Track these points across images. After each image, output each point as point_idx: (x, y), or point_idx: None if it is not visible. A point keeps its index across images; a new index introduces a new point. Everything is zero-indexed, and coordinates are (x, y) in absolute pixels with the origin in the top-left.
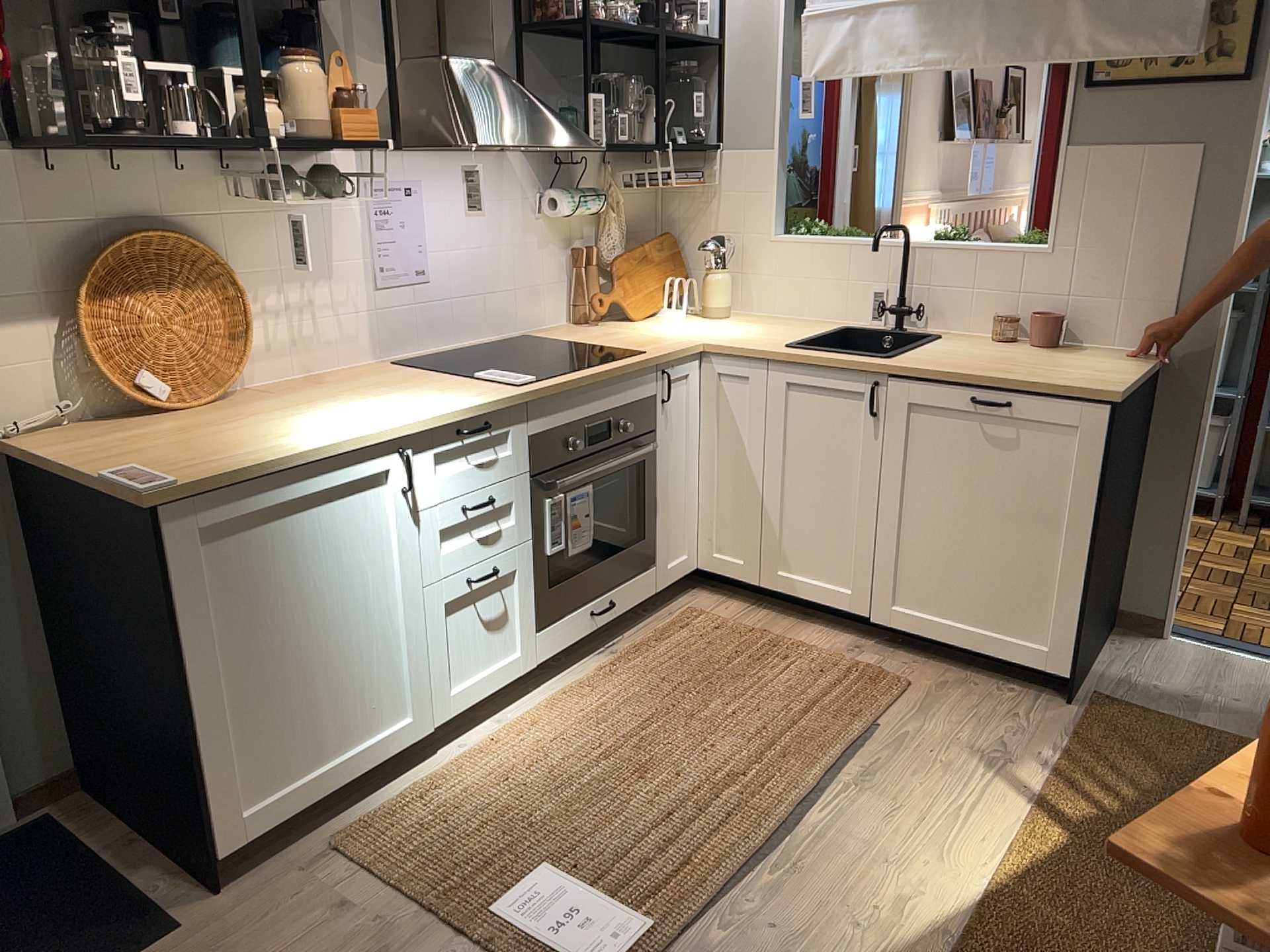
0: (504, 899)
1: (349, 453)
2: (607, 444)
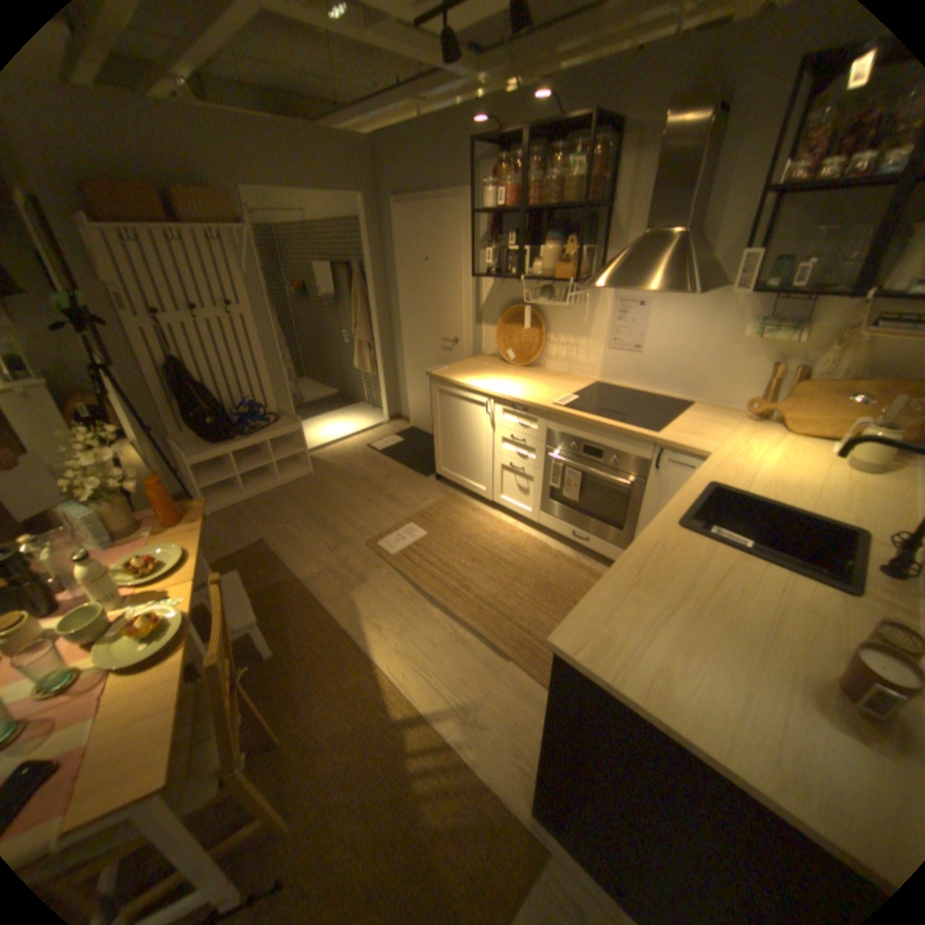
0: (415, 525)
1: (471, 390)
2: (599, 462)
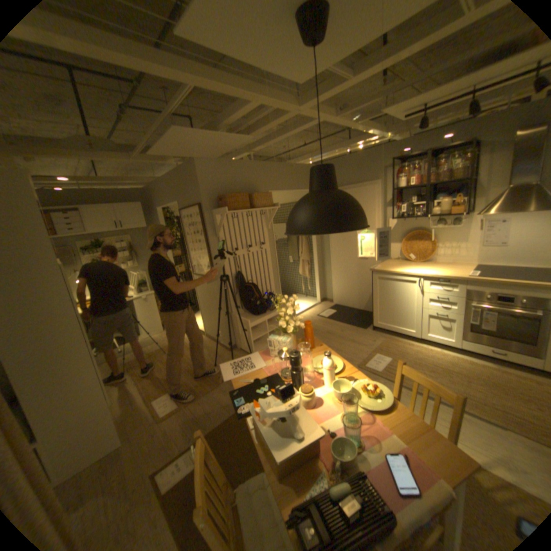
0: (380, 354)
1: (406, 274)
2: (511, 304)
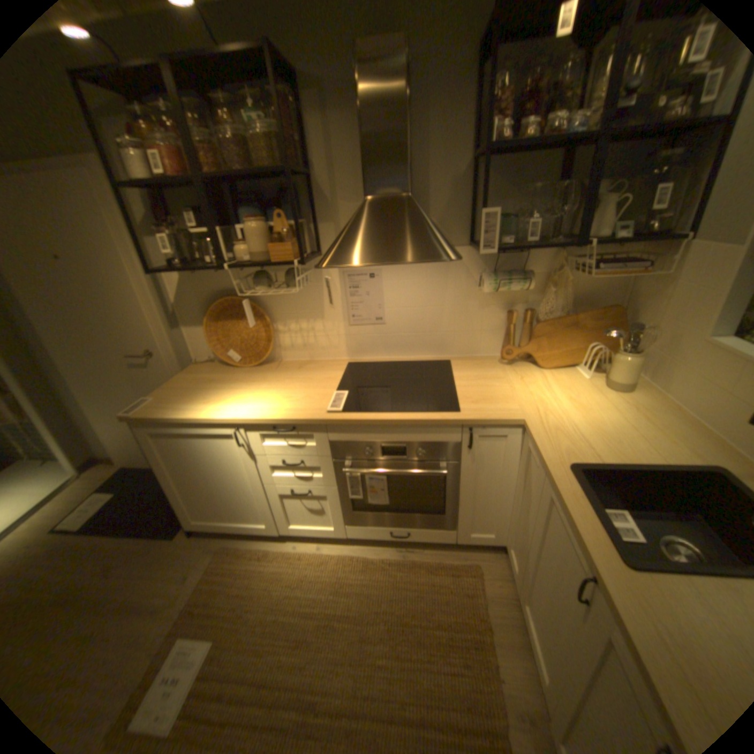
0: (185, 641)
1: (205, 424)
2: (404, 458)
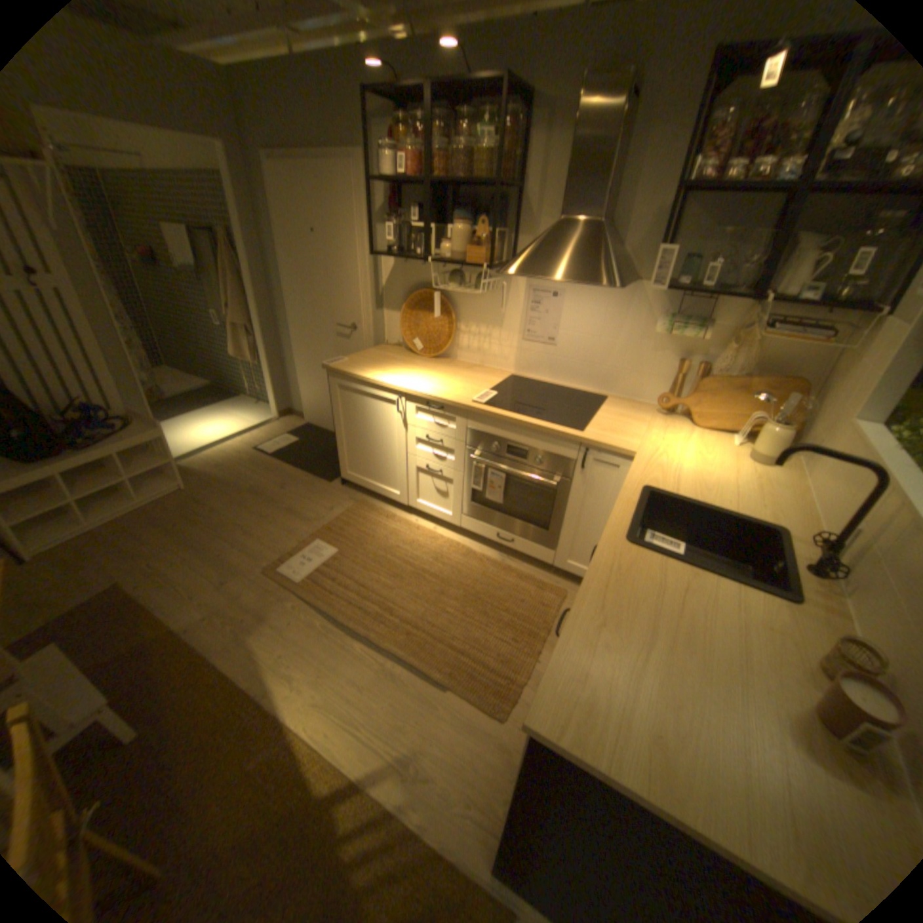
0: (322, 541)
1: (380, 386)
2: (524, 462)
